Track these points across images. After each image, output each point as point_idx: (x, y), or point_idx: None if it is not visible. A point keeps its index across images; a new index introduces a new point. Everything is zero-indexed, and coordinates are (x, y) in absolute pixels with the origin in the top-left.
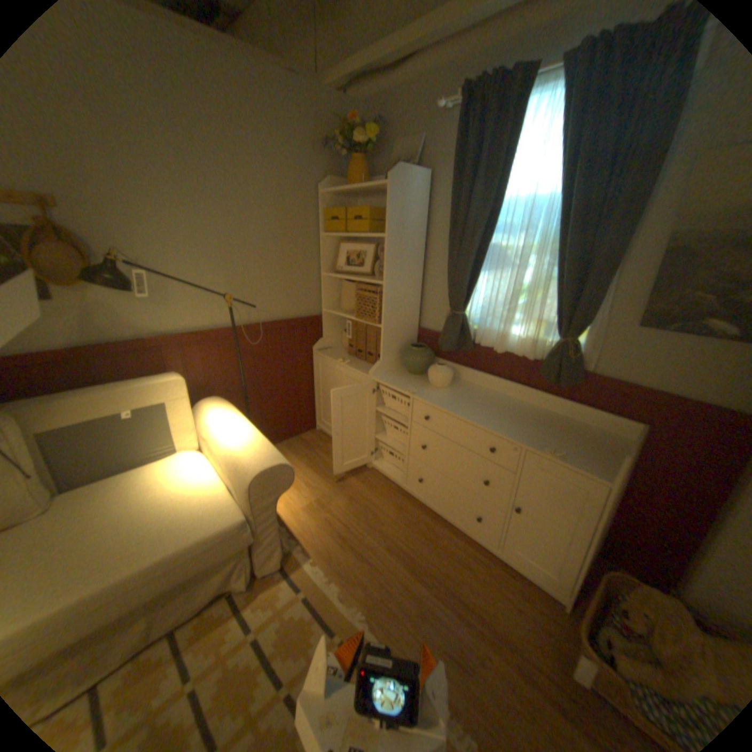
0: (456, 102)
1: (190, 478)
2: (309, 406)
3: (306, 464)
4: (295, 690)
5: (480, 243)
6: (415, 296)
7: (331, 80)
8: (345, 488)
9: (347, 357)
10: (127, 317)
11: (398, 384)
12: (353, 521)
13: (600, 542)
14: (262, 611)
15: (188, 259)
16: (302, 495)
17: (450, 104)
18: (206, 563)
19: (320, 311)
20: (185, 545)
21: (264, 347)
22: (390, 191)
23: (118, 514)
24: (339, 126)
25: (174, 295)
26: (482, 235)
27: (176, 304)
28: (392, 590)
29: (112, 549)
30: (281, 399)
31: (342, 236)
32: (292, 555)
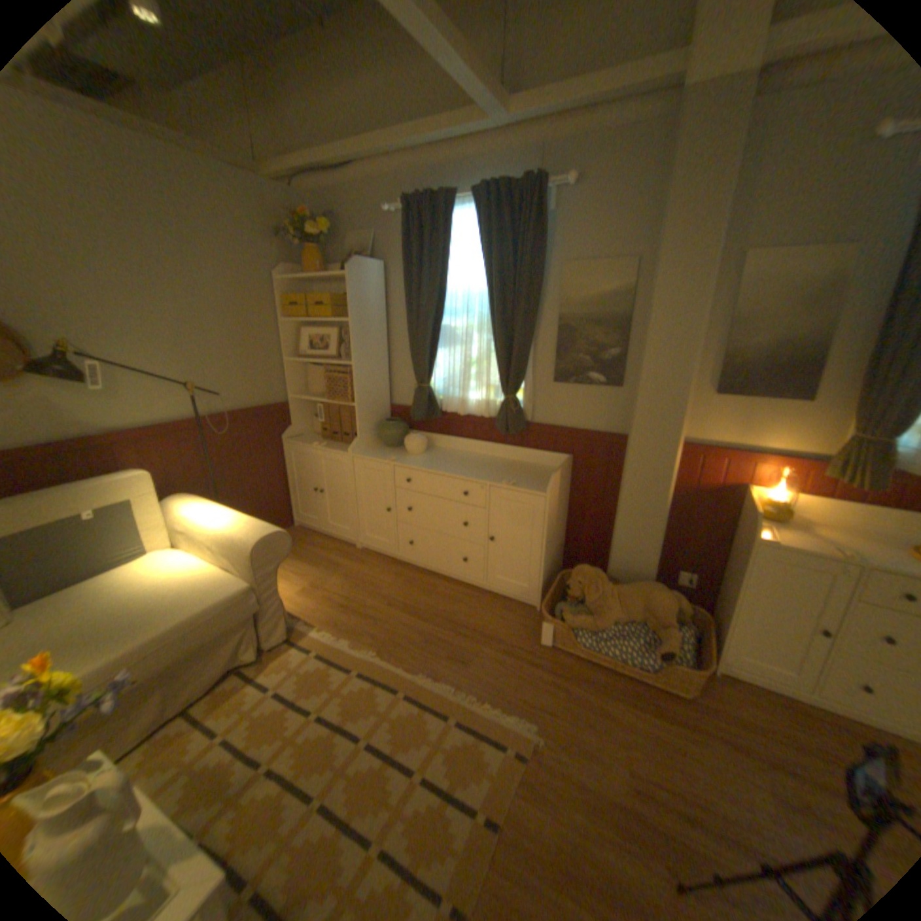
0: (397, 209)
1: (176, 567)
2: (283, 501)
3: (290, 557)
4: (322, 711)
5: (433, 325)
6: (383, 375)
7: (271, 171)
8: (338, 569)
9: (322, 441)
10: (71, 413)
11: (377, 456)
12: (351, 592)
13: (548, 543)
14: (275, 673)
15: (138, 348)
16: (292, 582)
17: (392, 209)
18: (218, 627)
19: (286, 398)
20: (196, 610)
21: (228, 438)
22: (349, 281)
23: (107, 604)
24: (287, 216)
25: (124, 387)
26: (433, 319)
27: (126, 396)
28: (397, 630)
29: (118, 626)
30: (252, 494)
31: (302, 321)
32: (294, 628)
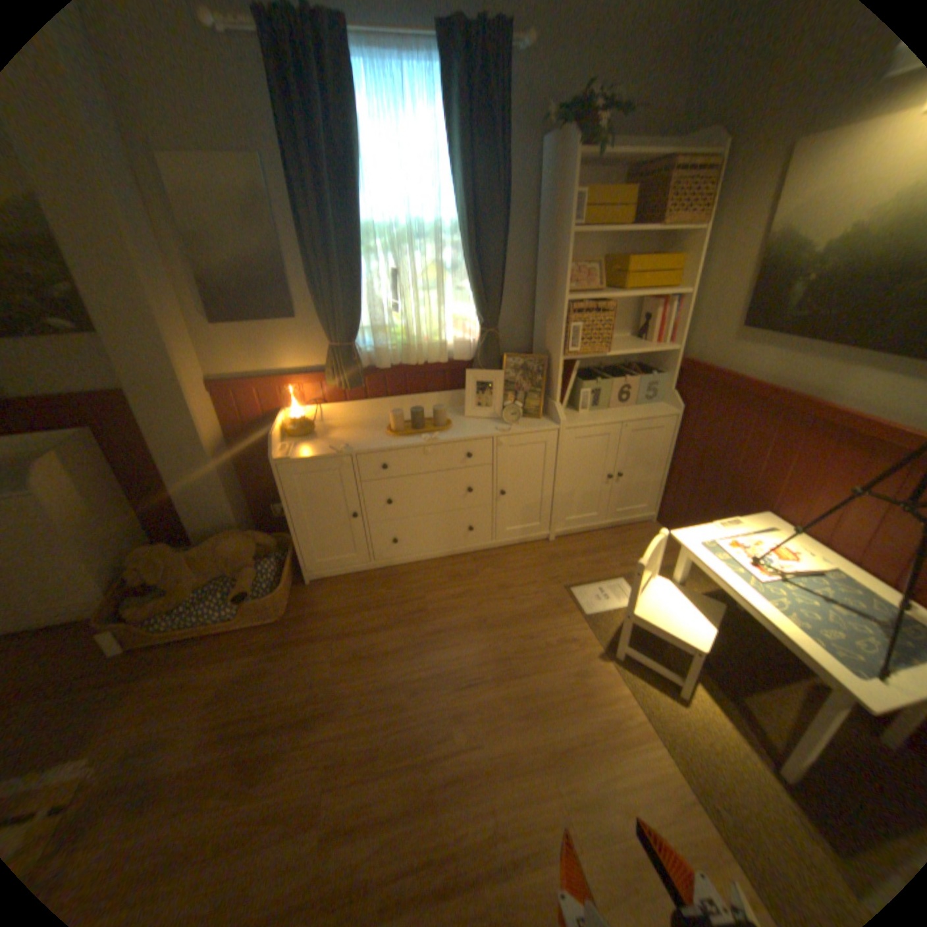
0: None
1: None
2: None
3: None
4: None
5: None
6: None
7: None
8: None
9: None
10: None
11: None
12: None
13: (81, 545)
14: None
15: None
16: None
17: None
18: None
19: None
20: None
21: None
22: None
23: None
24: None
25: None
26: None
27: None
28: None
29: None
30: None
31: None
32: None
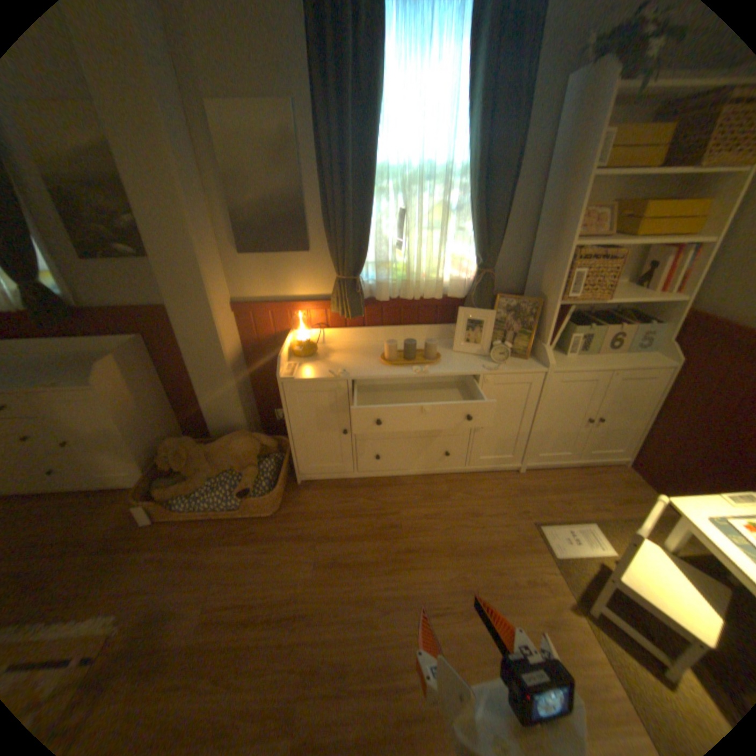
0: None
1: None
2: None
3: None
4: None
5: None
6: None
7: None
8: None
9: None
10: None
11: None
12: None
13: (128, 431)
14: None
15: None
16: None
17: None
18: None
19: None
20: None
21: None
22: None
23: None
24: None
25: None
26: None
27: None
28: None
29: None
30: None
31: None
32: None
